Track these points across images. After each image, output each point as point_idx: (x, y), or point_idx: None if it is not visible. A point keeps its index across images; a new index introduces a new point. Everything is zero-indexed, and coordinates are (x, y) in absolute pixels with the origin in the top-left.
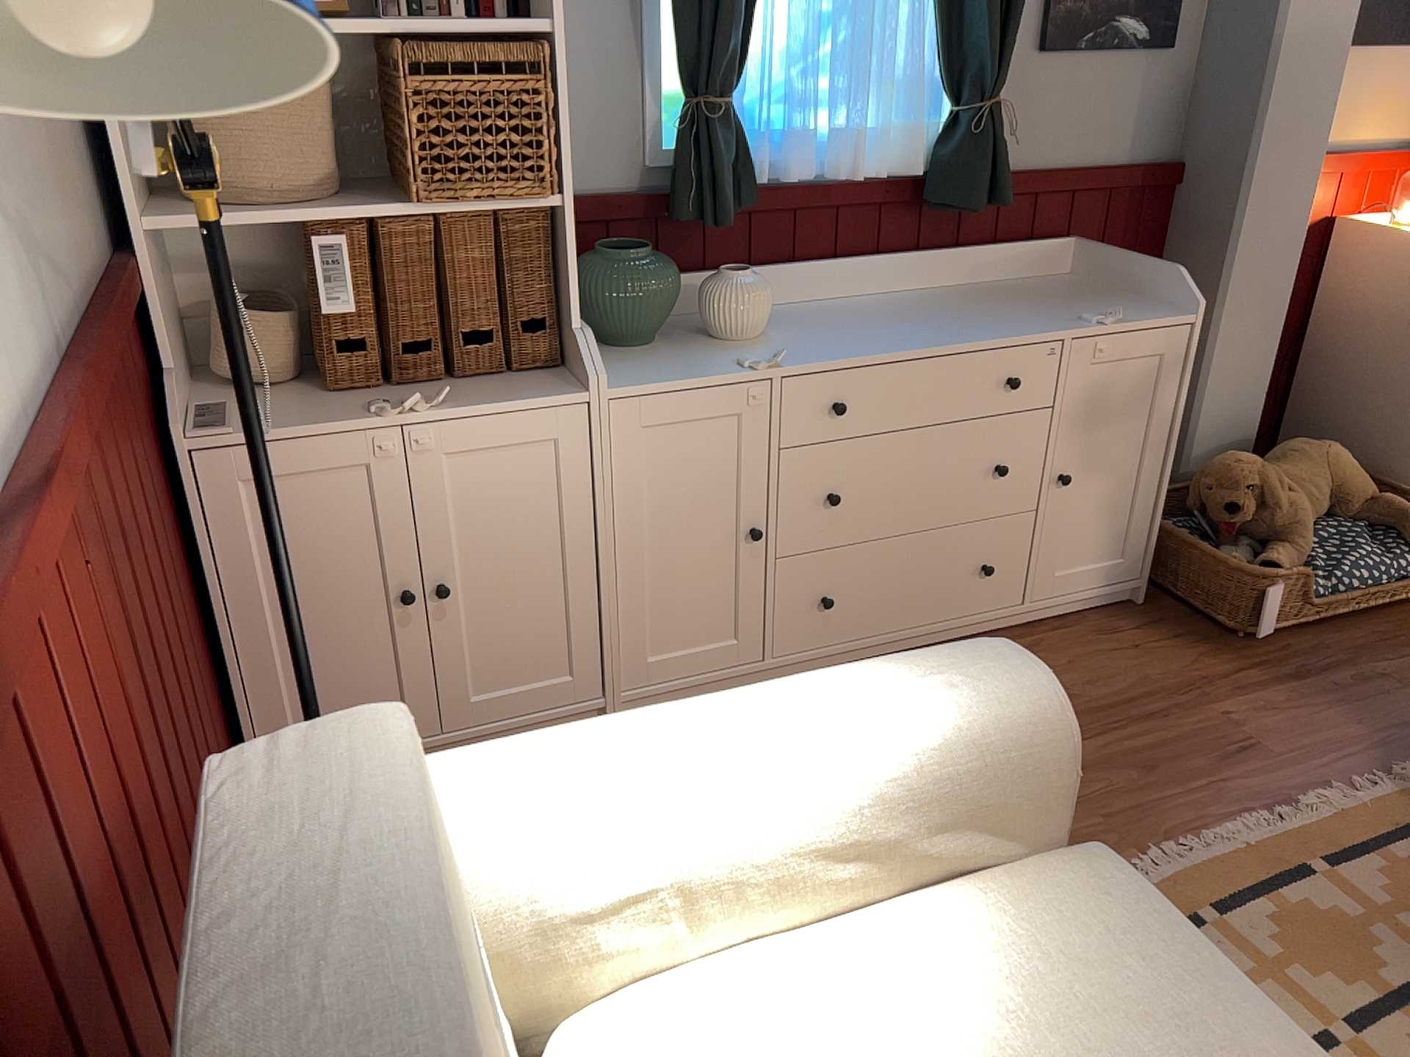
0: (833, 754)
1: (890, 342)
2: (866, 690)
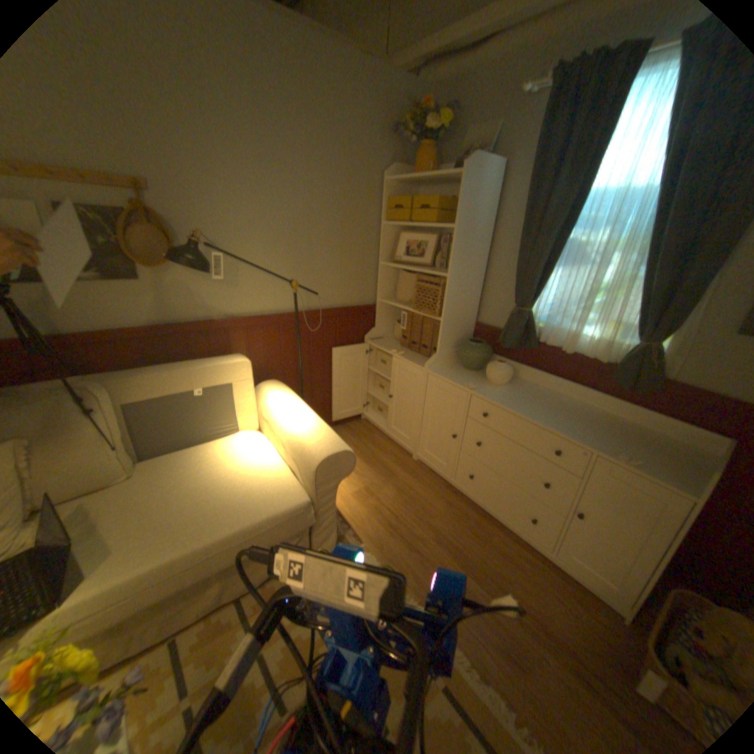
0: (295, 428)
1: (522, 408)
2: (316, 428)
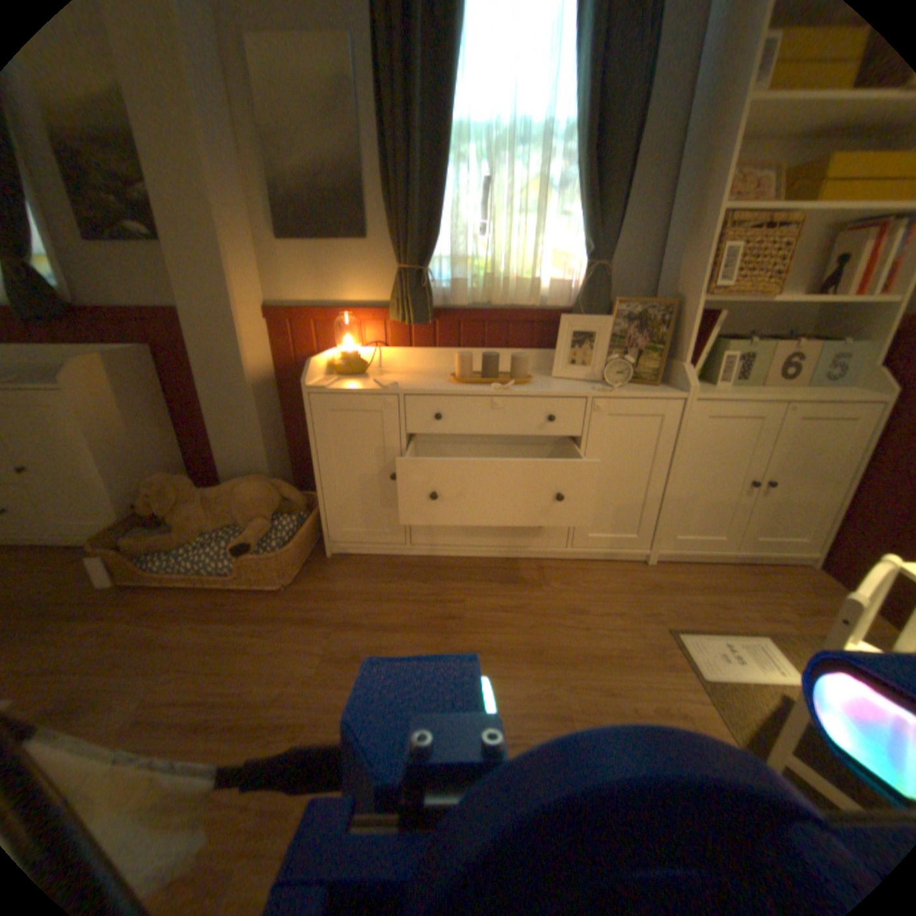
0: None
1: None
2: None
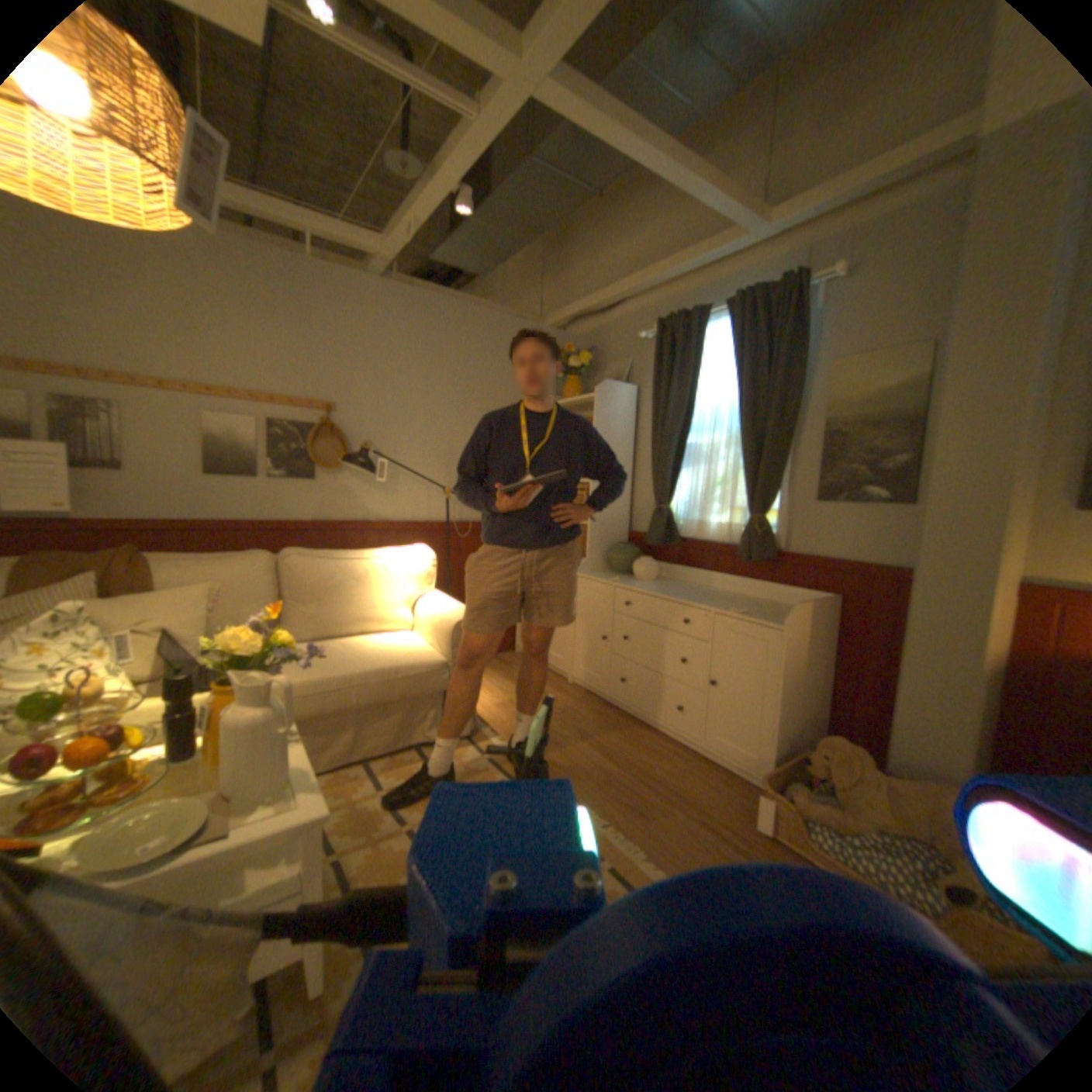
0: (436, 607)
1: (658, 591)
2: (456, 606)
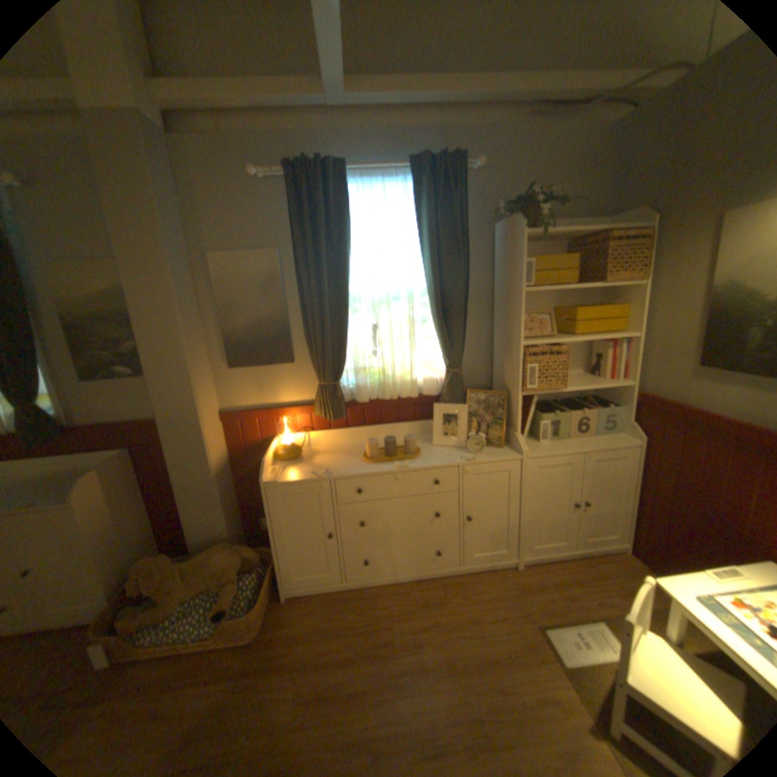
0: None
1: None
2: None
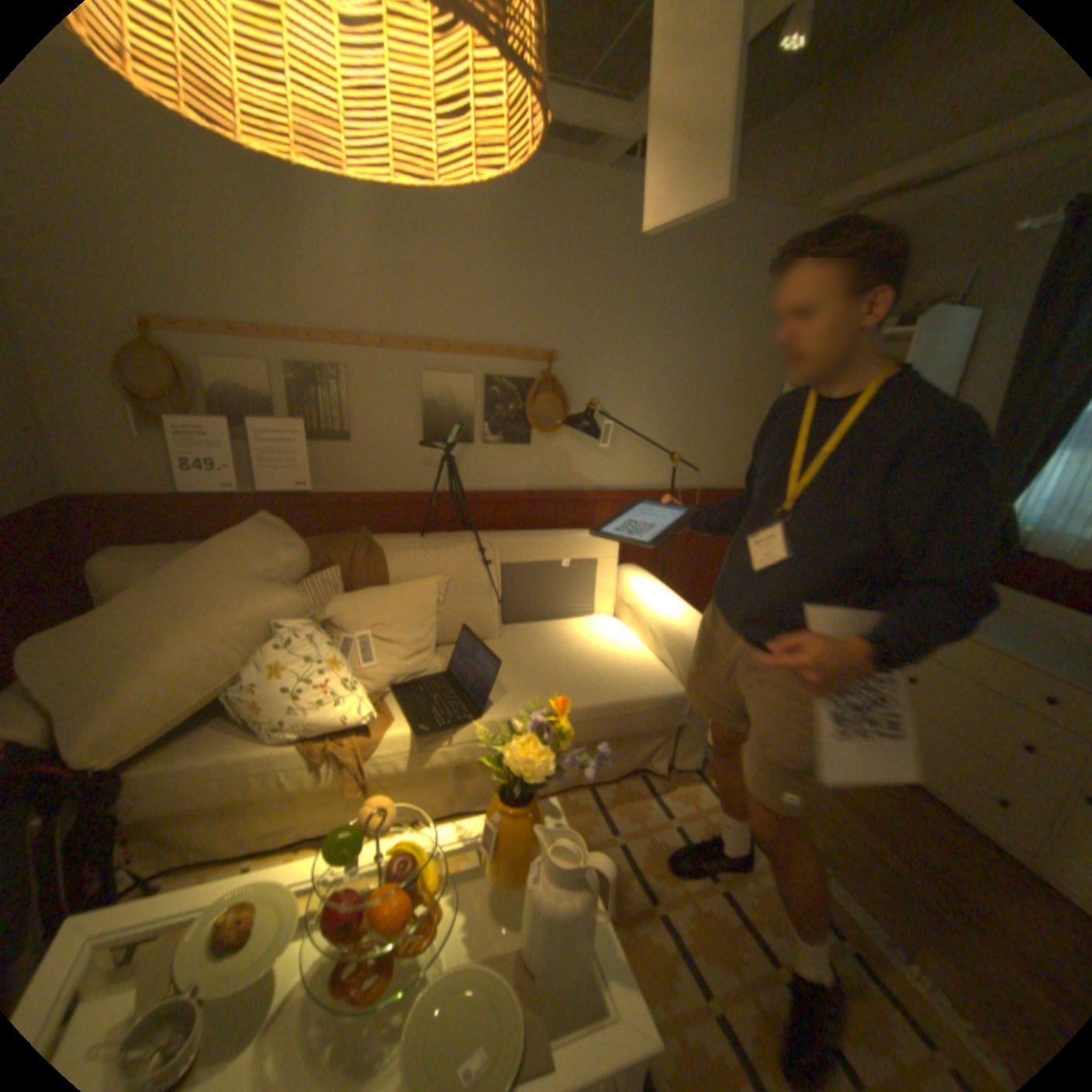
0: (669, 615)
1: (991, 636)
2: (695, 619)
